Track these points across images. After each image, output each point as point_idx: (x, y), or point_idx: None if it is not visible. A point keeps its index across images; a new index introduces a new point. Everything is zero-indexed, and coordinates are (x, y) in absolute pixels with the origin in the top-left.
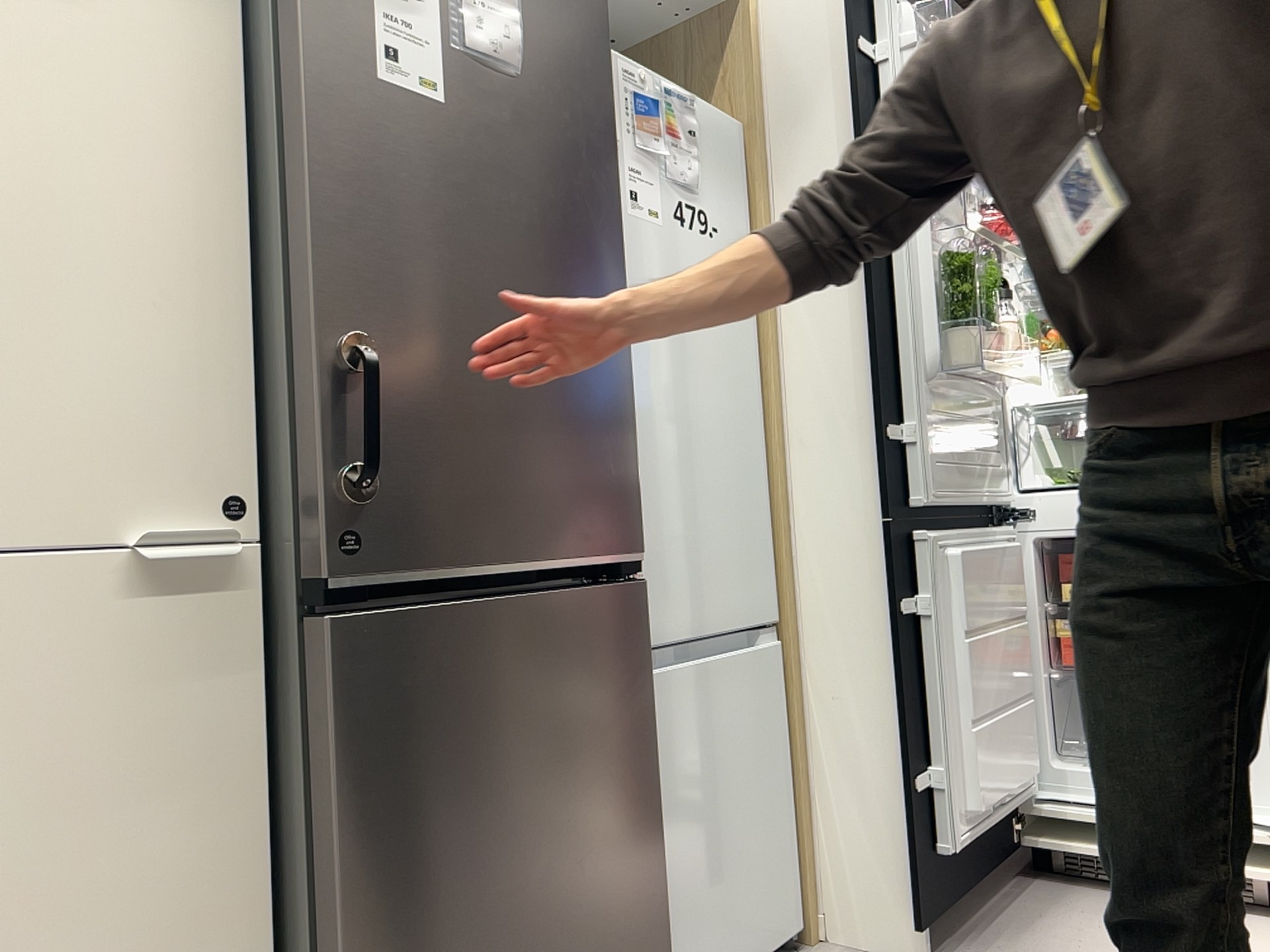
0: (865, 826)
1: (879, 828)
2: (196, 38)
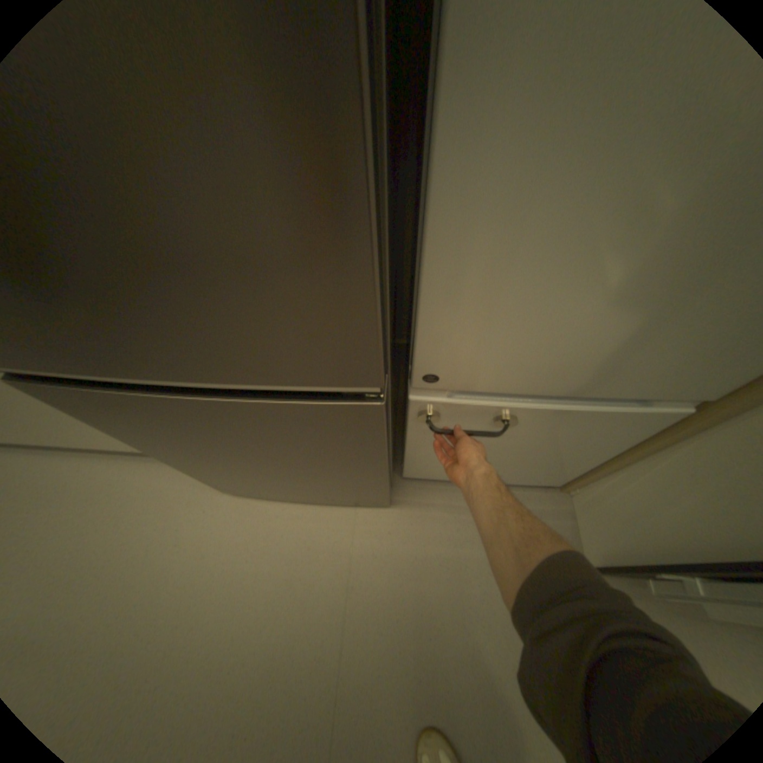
0: (625, 518)
1: (628, 531)
2: None
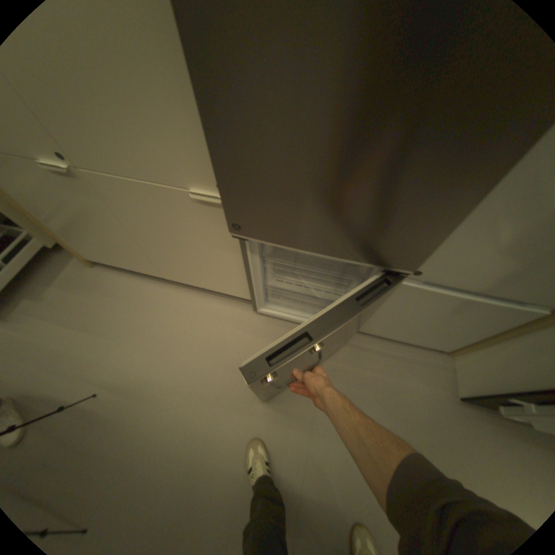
0: (492, 372)
1: (493, 379)
2: None
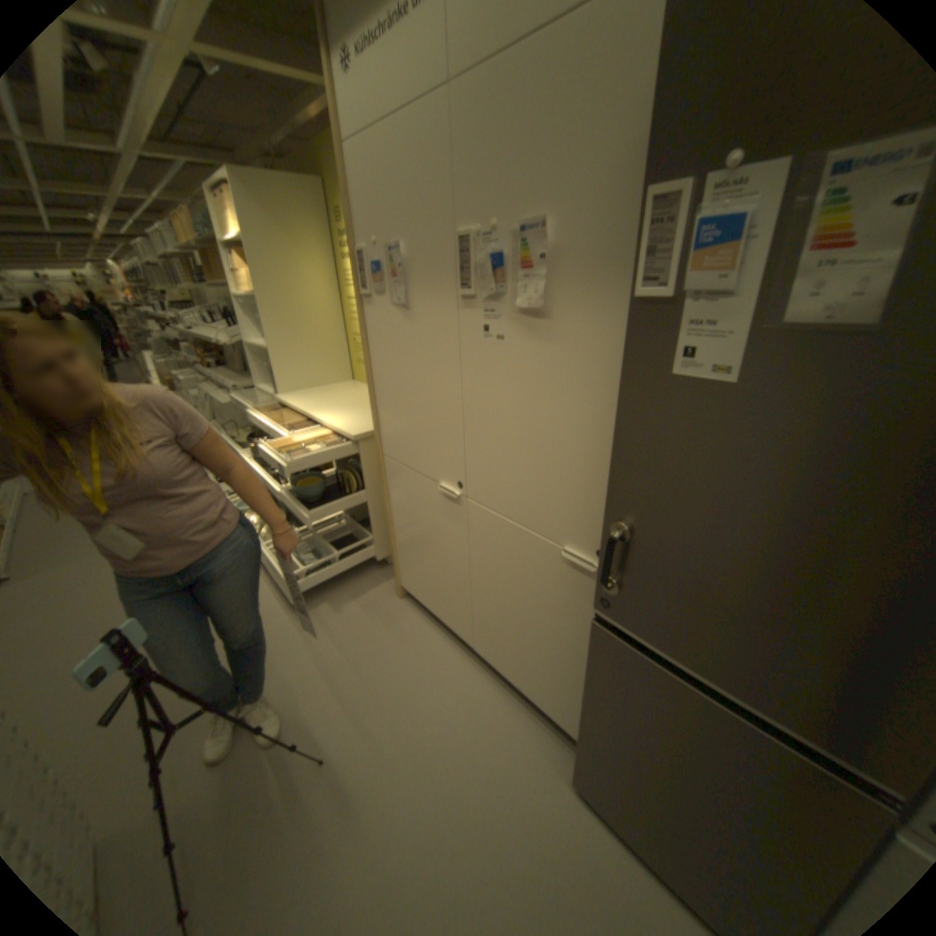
0: None
1: None
2: (618, 338)
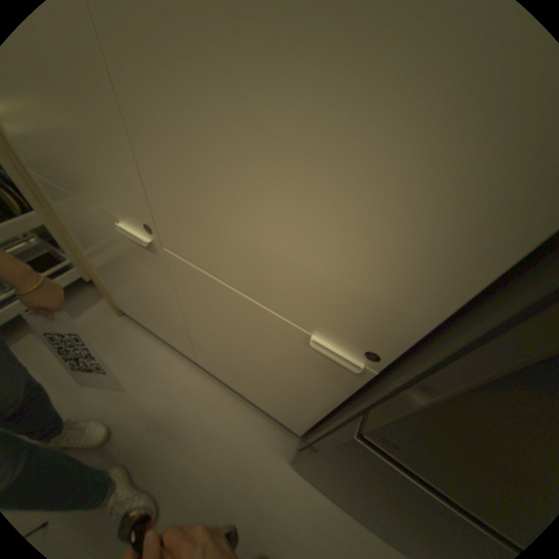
0: None
1: None
2: None
